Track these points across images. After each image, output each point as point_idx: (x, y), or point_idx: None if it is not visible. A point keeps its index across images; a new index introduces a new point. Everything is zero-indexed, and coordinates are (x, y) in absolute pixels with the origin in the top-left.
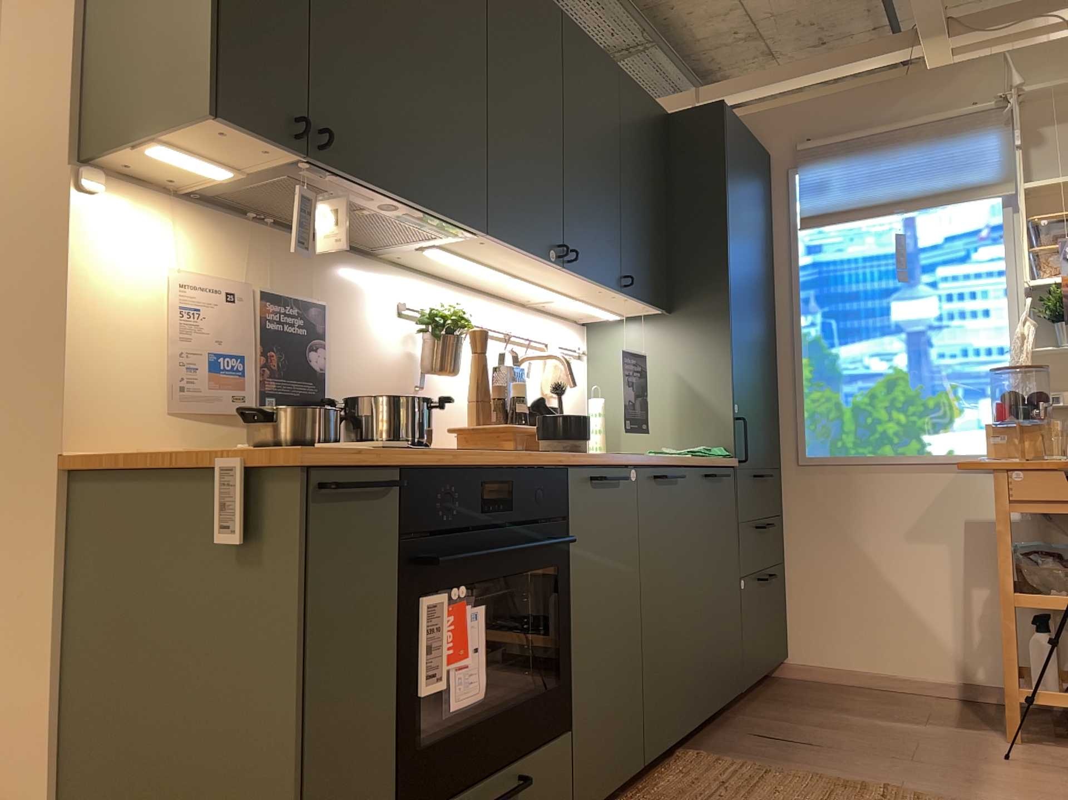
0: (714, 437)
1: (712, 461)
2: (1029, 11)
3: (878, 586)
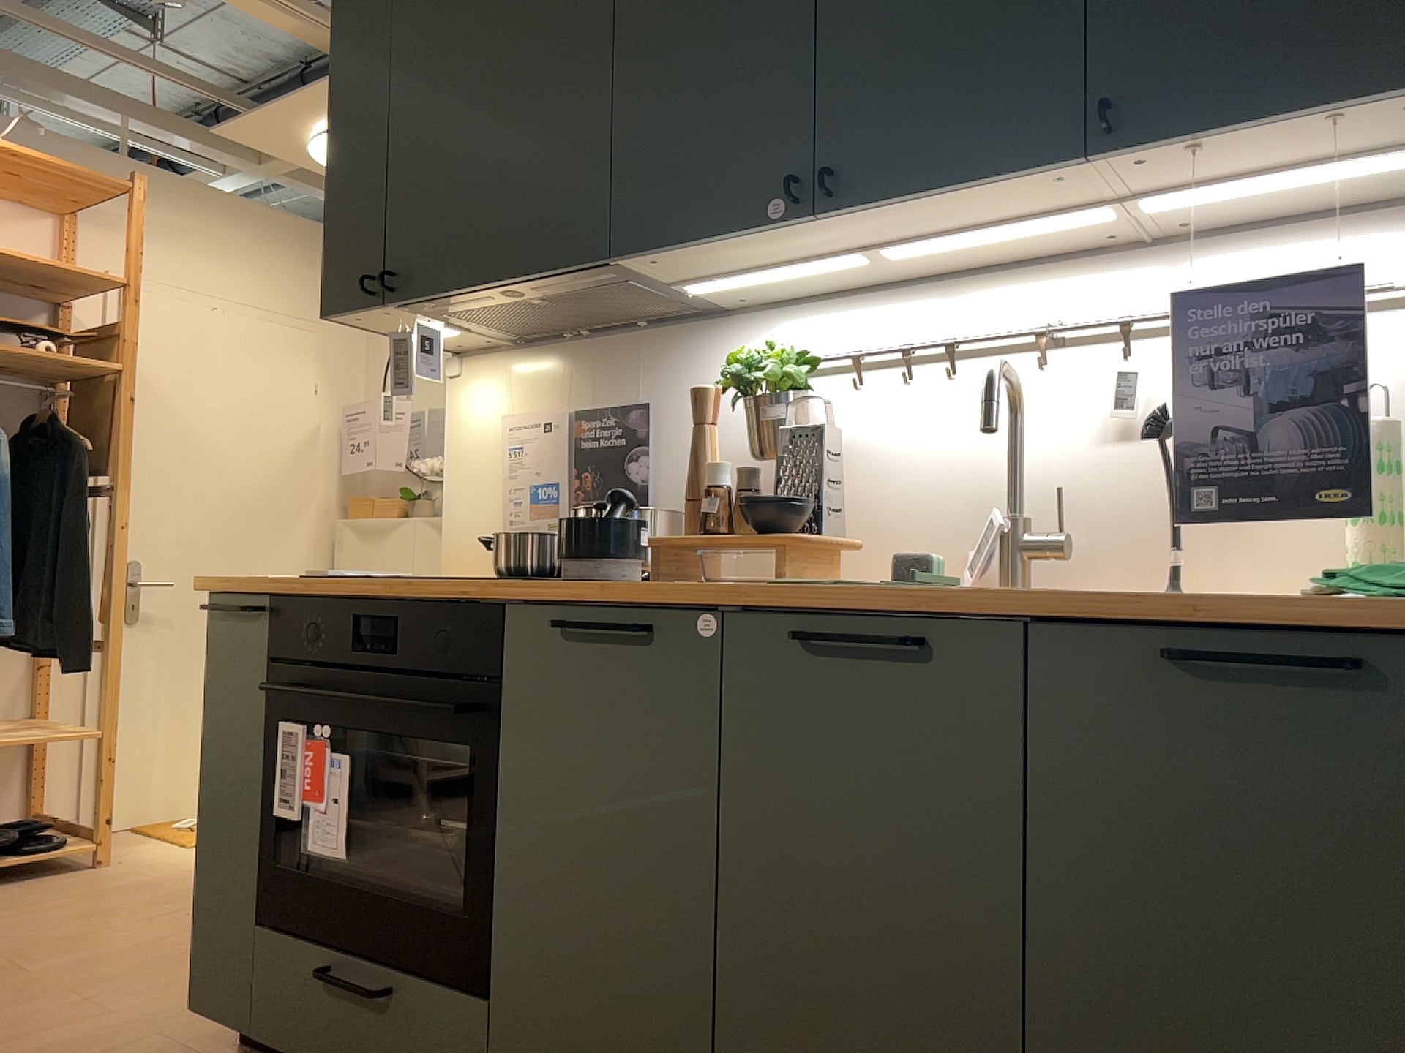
0: None
1: (1289, 610)
2: None
3: None
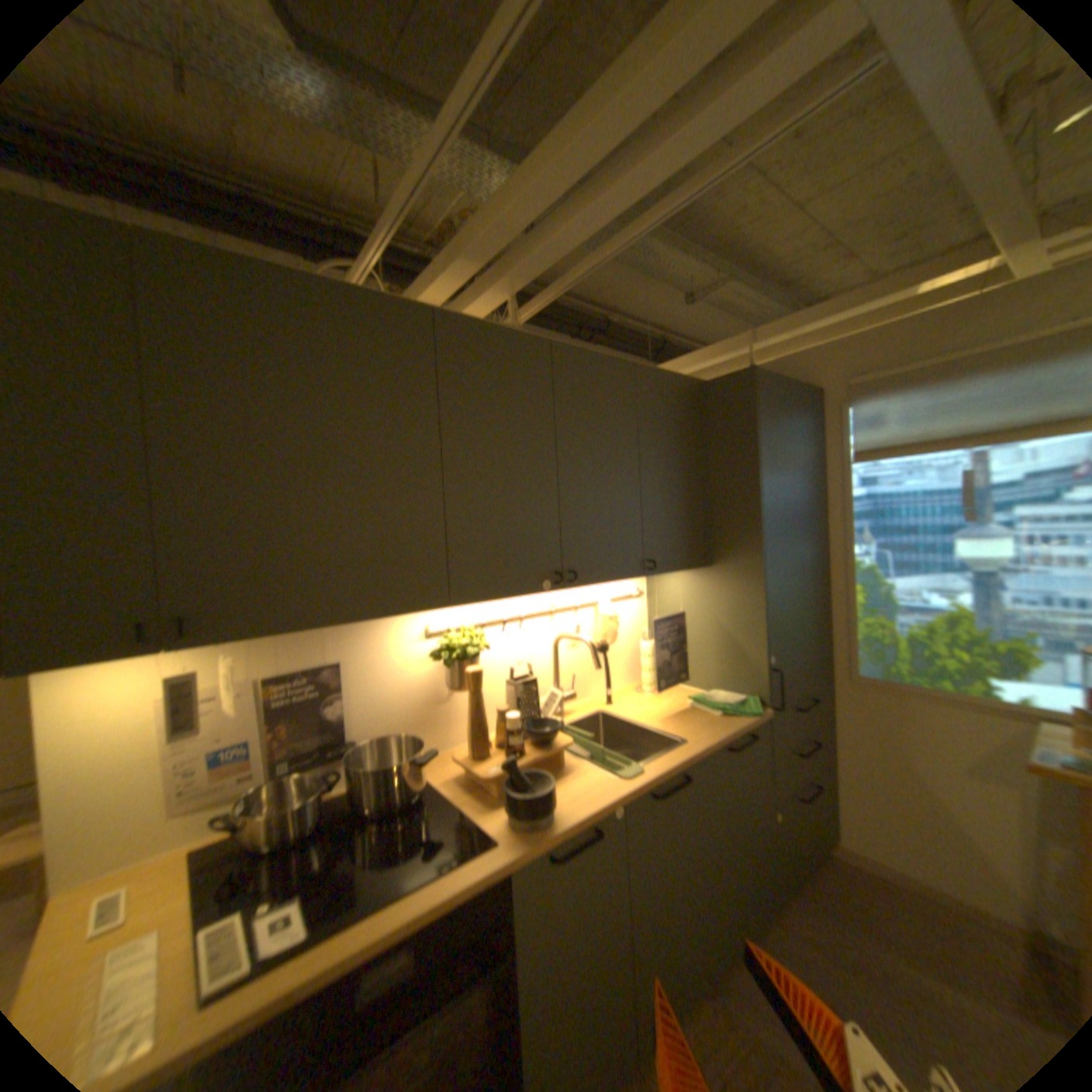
0: (750, 685)
1: (738, 727)
2: None
3: (932, 809)
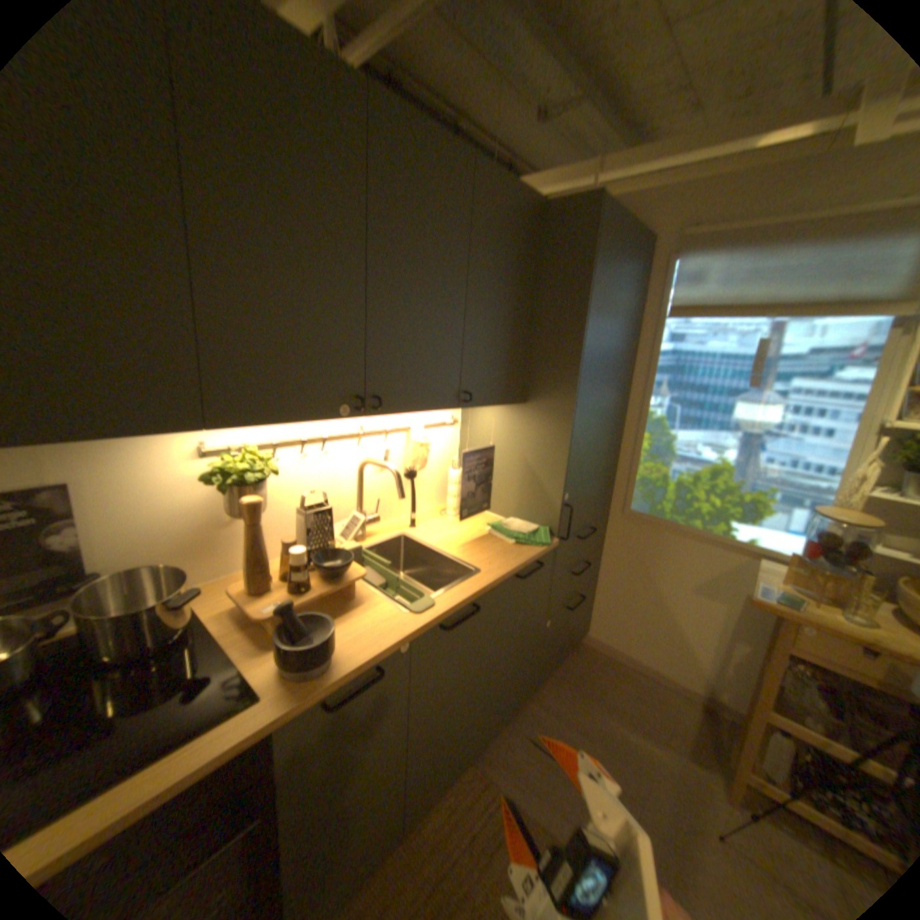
0: (543, 517)
1: (528, 556)
2: None
3: (663, 615)
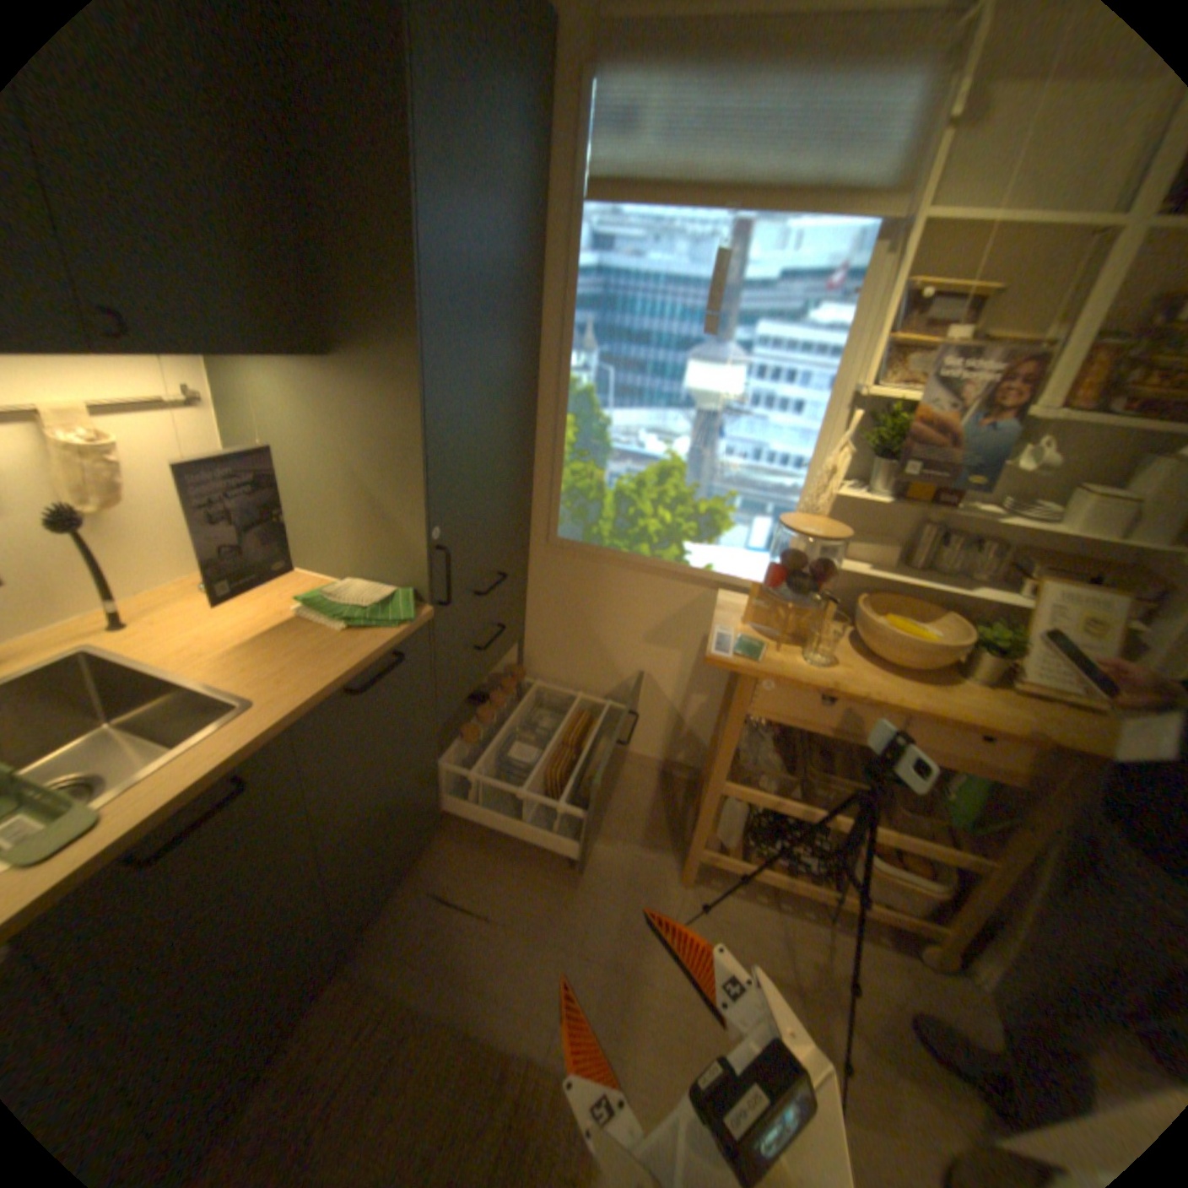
0: (402, 571)
1: (370, 648)
2: None
3: (608, 674)
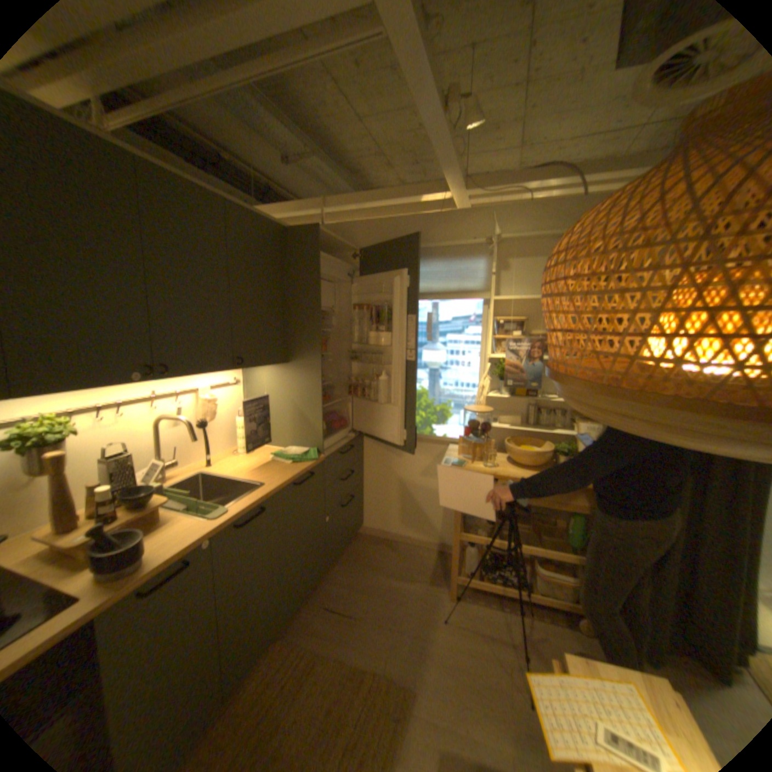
0: (311, 441)
1: (301, 469)
2: (514, 179)
3: (405, 497)
